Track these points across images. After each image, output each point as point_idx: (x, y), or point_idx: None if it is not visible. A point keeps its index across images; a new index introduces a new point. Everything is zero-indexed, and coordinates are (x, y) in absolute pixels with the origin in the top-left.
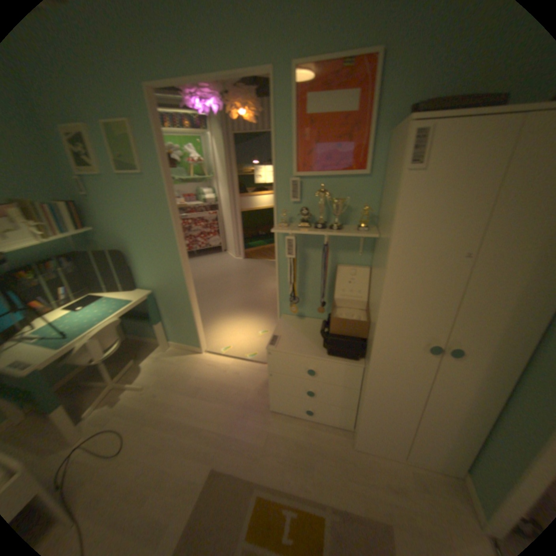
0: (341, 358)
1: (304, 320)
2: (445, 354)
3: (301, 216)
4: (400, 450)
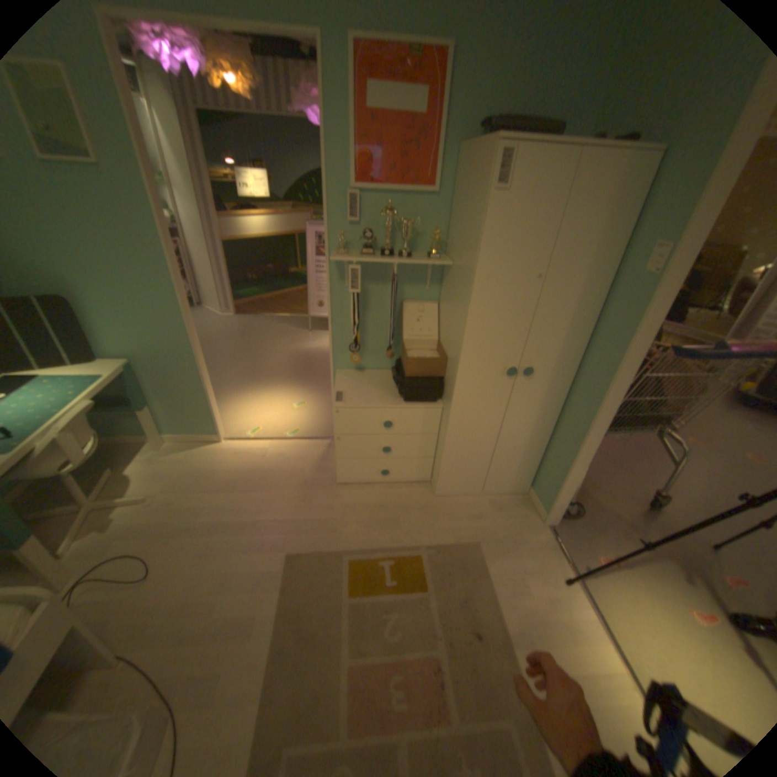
0: (419, 403)
1: (366, 374)
2: (518, 376)
3: (365, 241)
4: (477, 483)
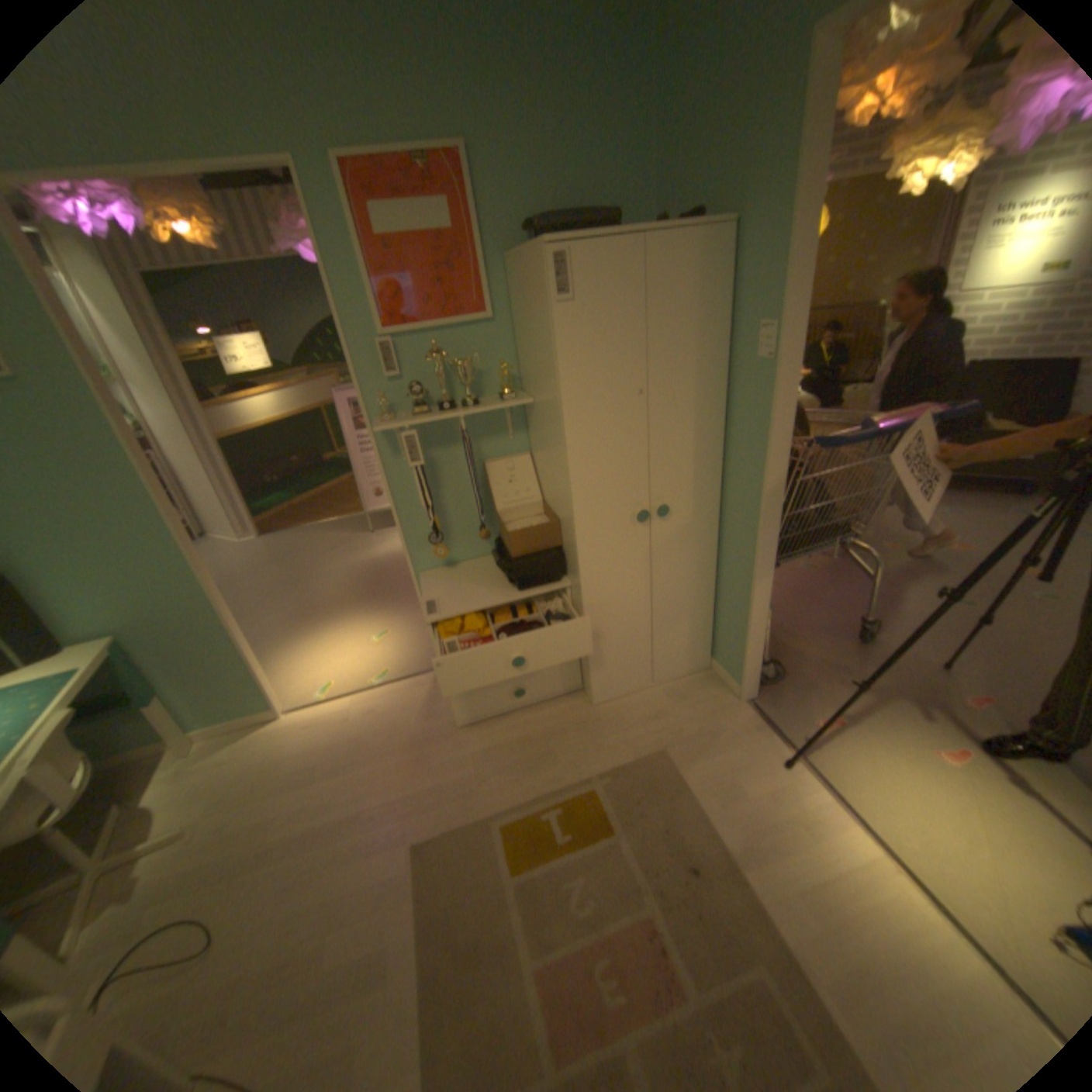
0: (539, 587)
1: (460, 568)
2: (651, 520)
3: (413, 397)
4: (642, 672)
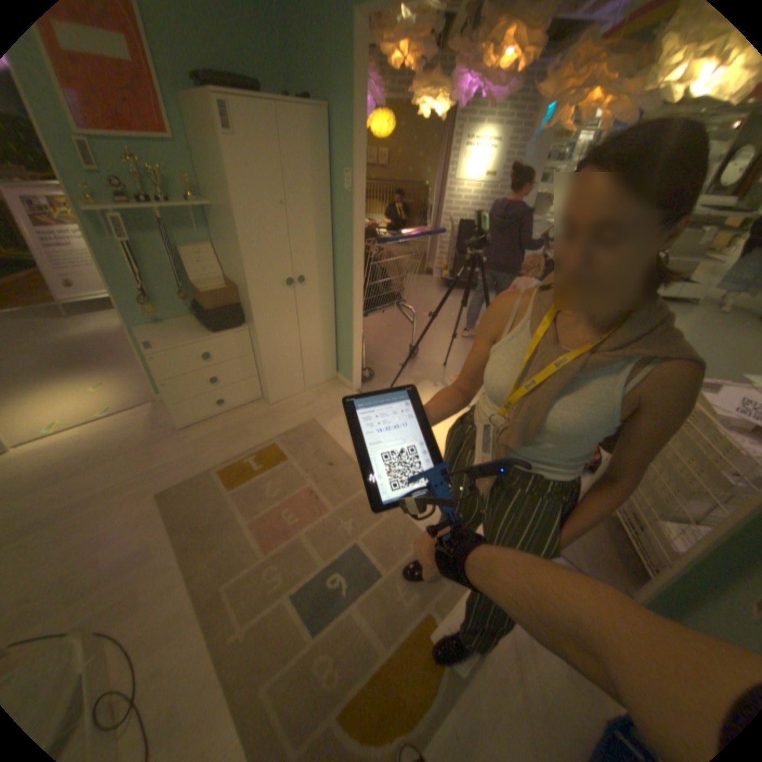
0: (226, 329)
1: (165, 323)
2: (294, 285)
3: (113, 189)
4: (297, 382)
